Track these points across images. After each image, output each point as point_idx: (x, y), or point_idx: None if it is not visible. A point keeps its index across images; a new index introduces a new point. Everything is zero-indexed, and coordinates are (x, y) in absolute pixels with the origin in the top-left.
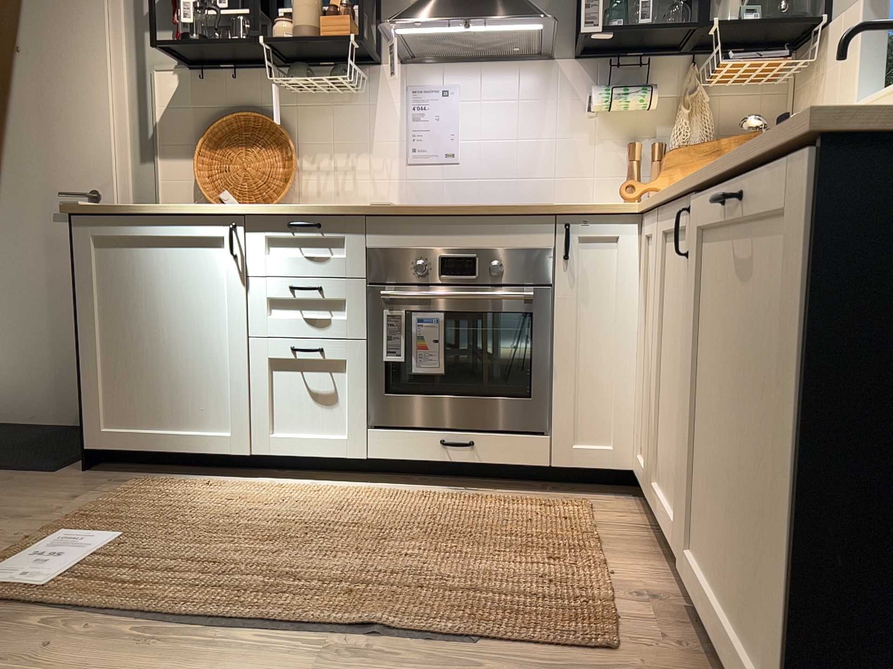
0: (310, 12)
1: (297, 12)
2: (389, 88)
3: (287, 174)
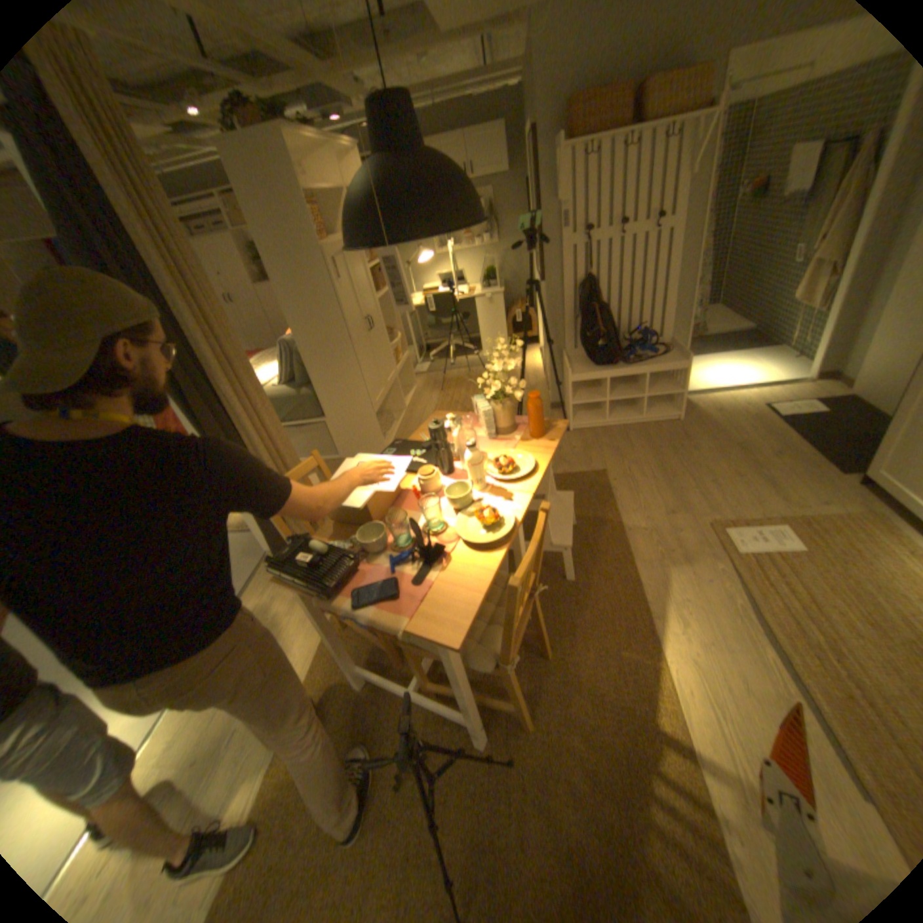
0: None
1: None
2: None
3: None
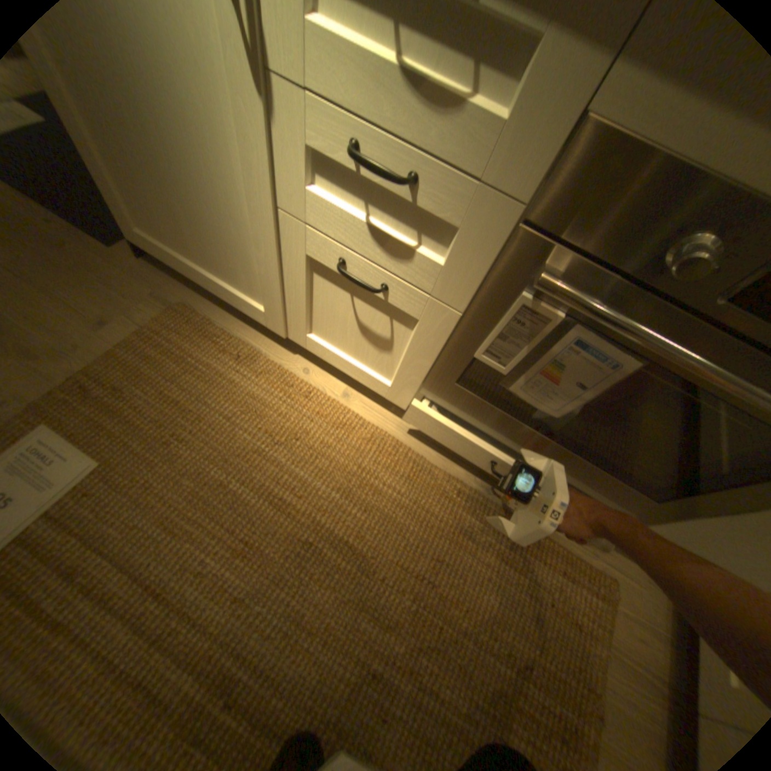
0: None
1: None
2: None
3: None
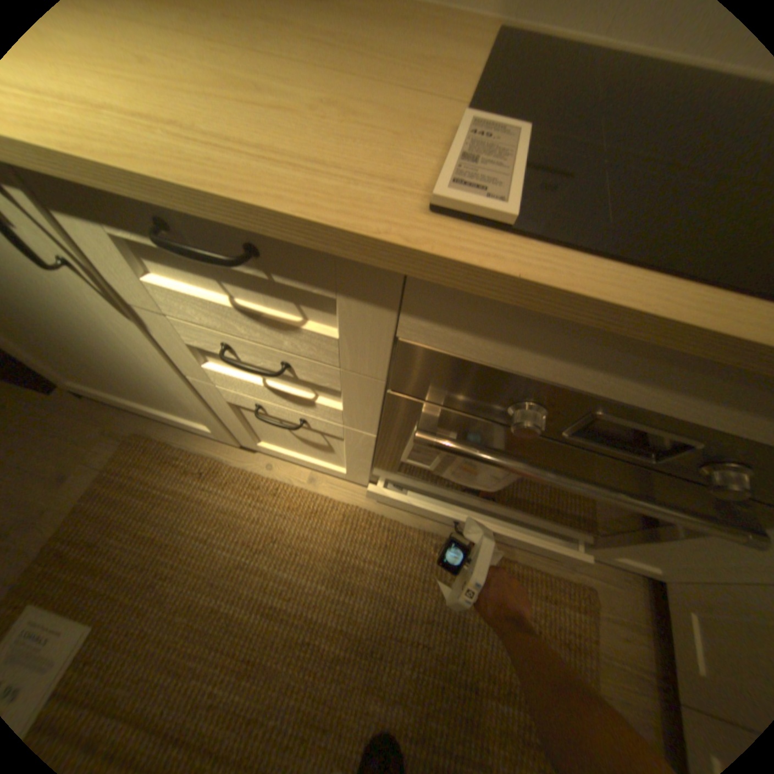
0: None
1: None
2: None
3: None
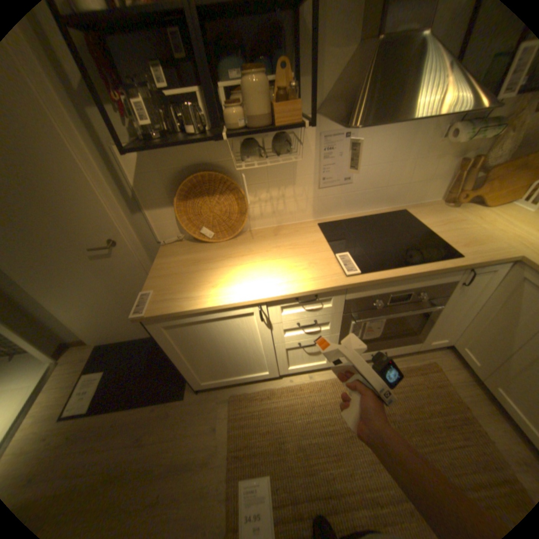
0: (265, 97)
1: (253, 98)
2: (308, 134)
3: (243, 209)
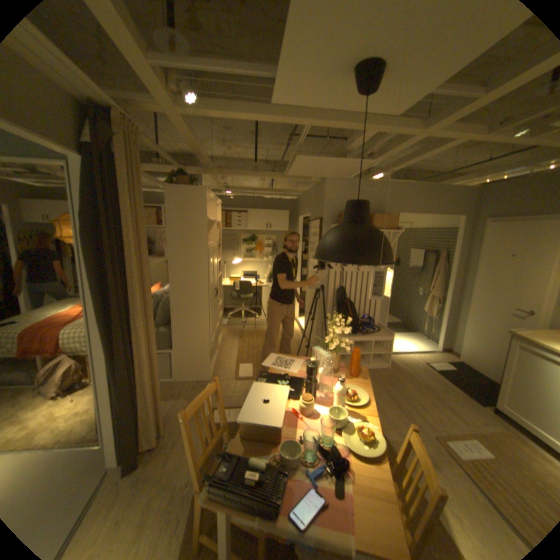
0: None
1: None
2: None
3: None
